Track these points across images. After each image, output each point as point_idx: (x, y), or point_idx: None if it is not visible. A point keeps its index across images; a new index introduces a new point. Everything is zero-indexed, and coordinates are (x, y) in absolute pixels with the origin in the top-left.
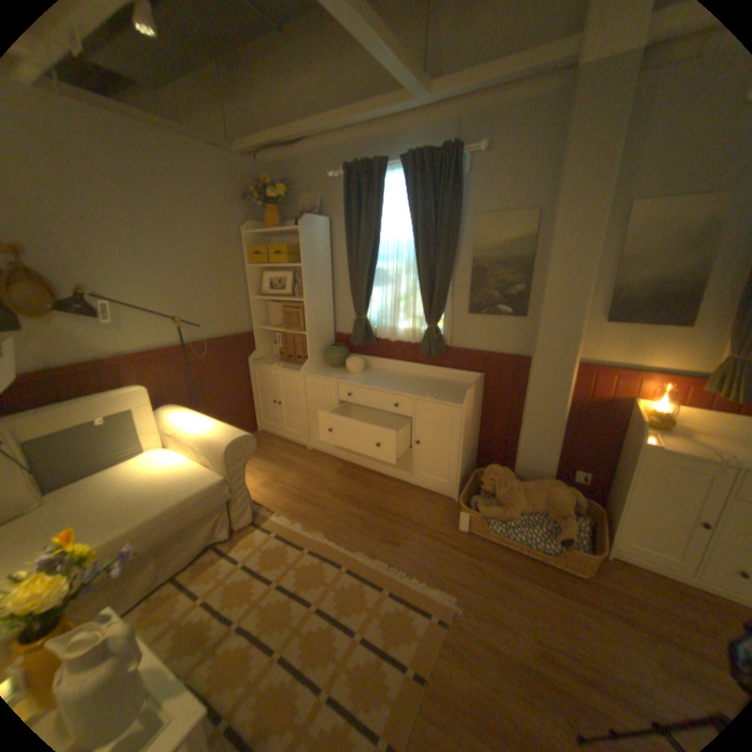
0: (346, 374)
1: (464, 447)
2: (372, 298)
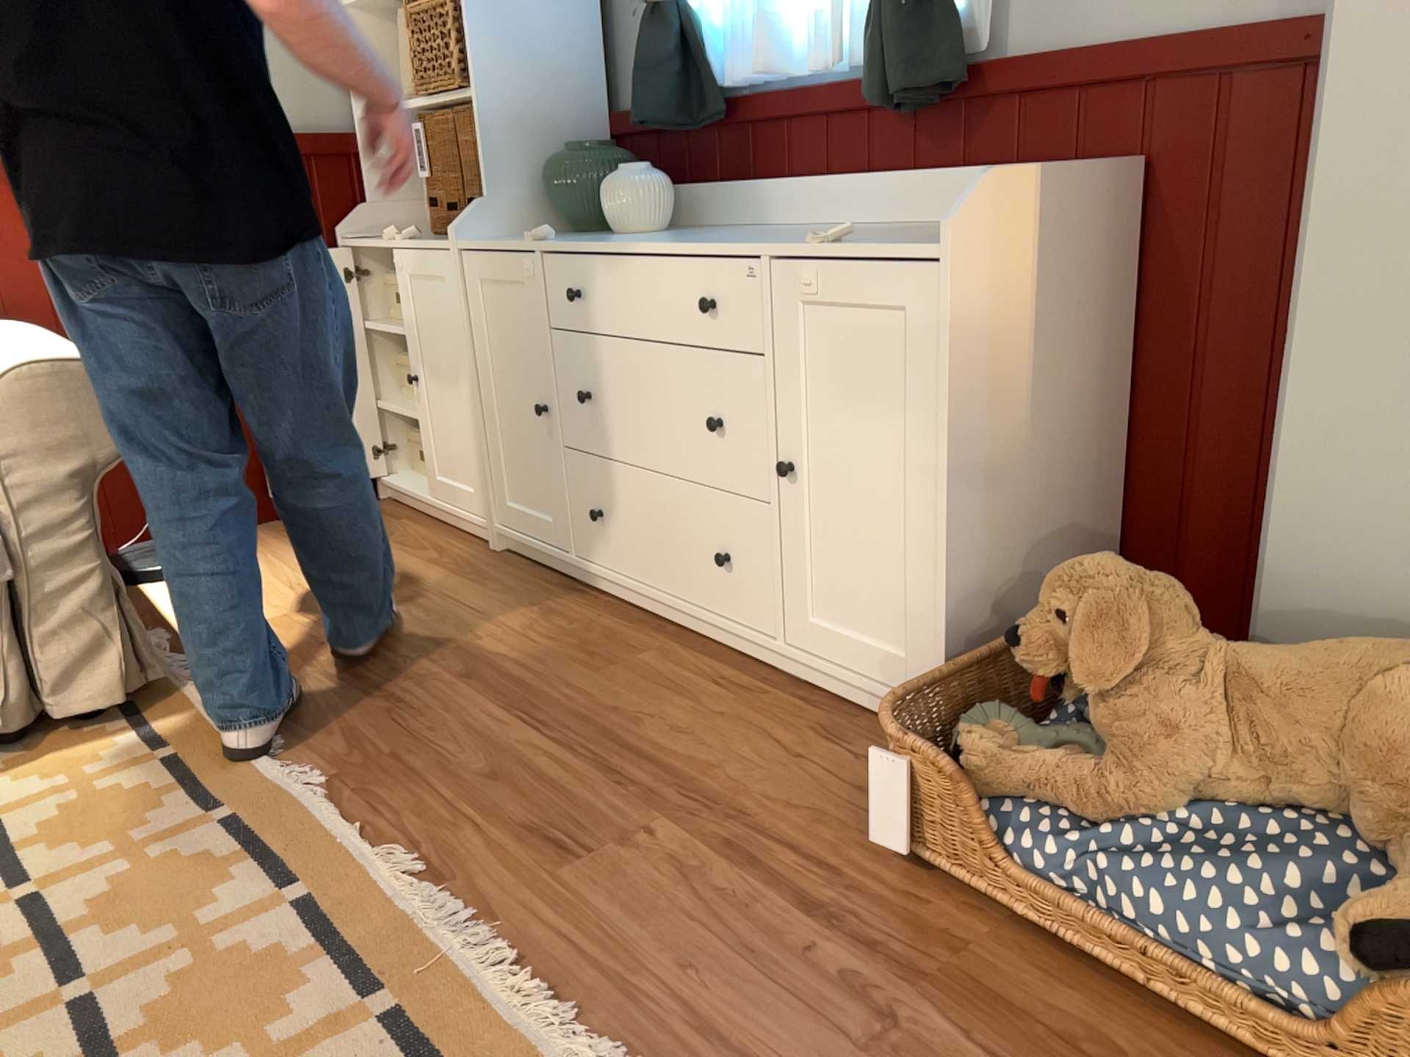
0: (593, 237)
1: (970, 476)
2: None
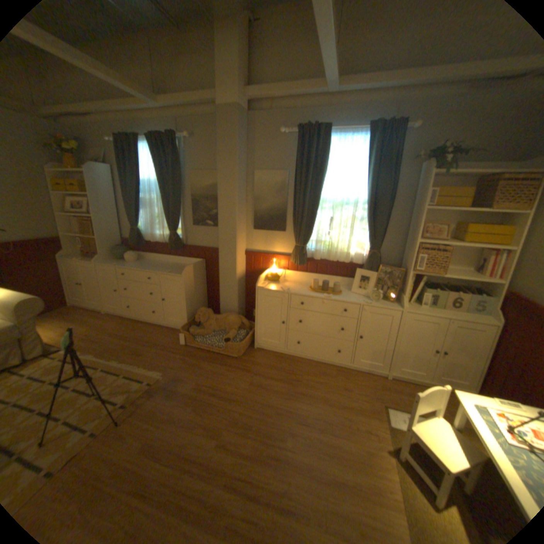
0: (123, 263)
1: (188, 300)
2: (138, 217)
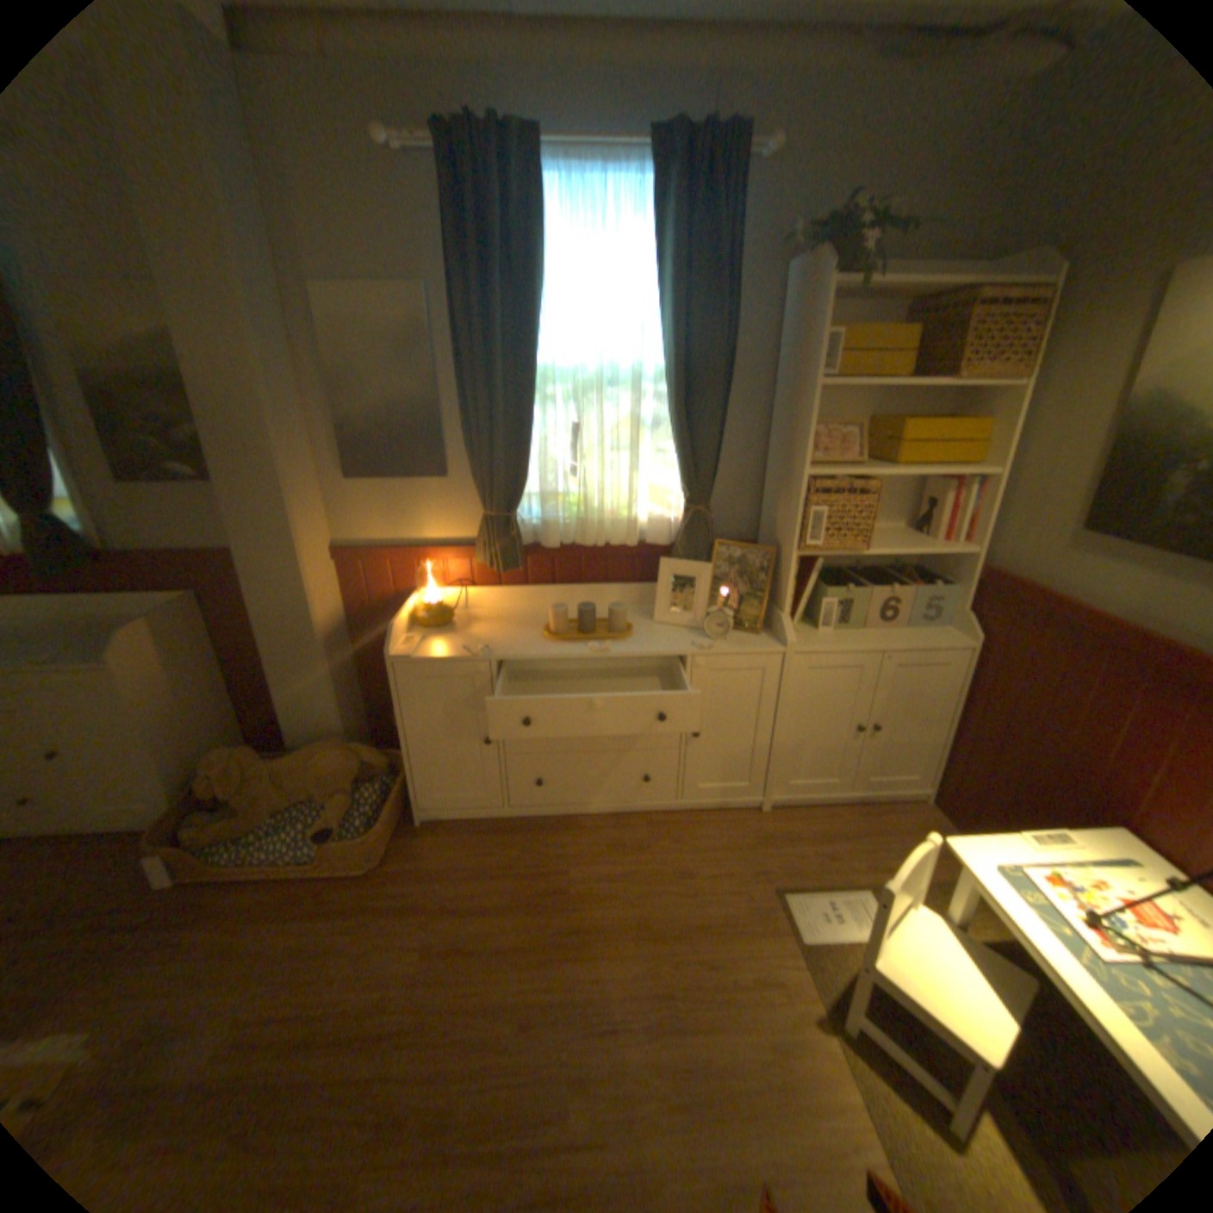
0: None
1: (154, 737)
2: None
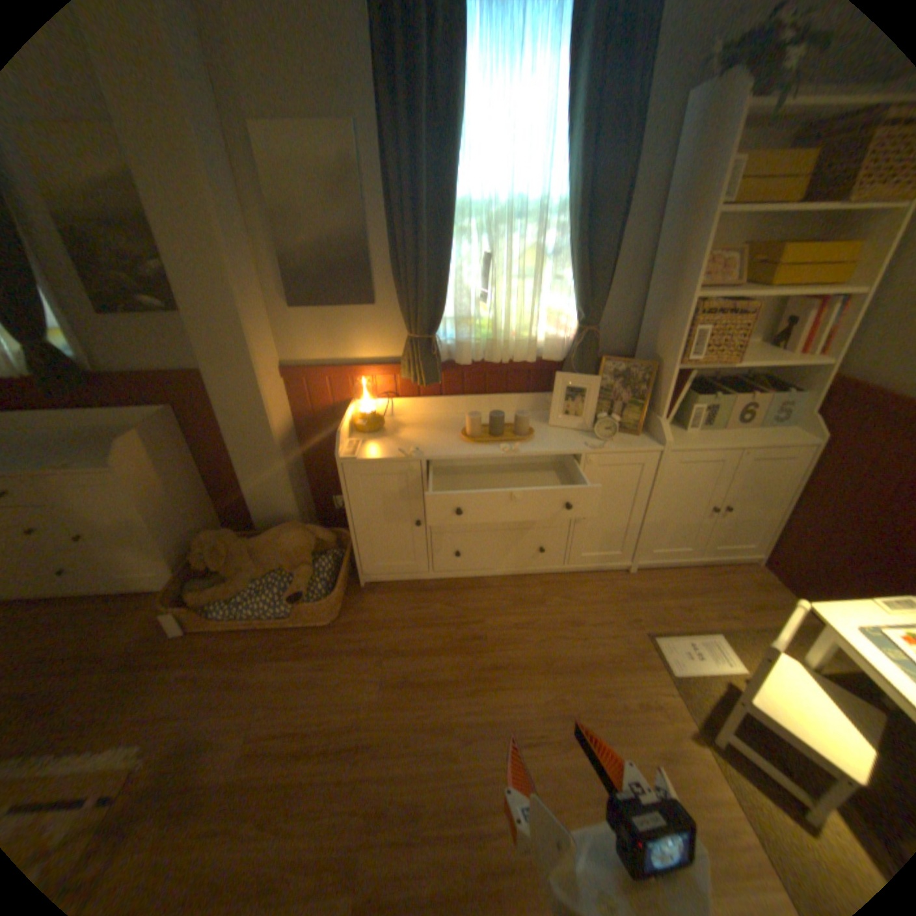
0: None
1: (155, 522)
2: None
